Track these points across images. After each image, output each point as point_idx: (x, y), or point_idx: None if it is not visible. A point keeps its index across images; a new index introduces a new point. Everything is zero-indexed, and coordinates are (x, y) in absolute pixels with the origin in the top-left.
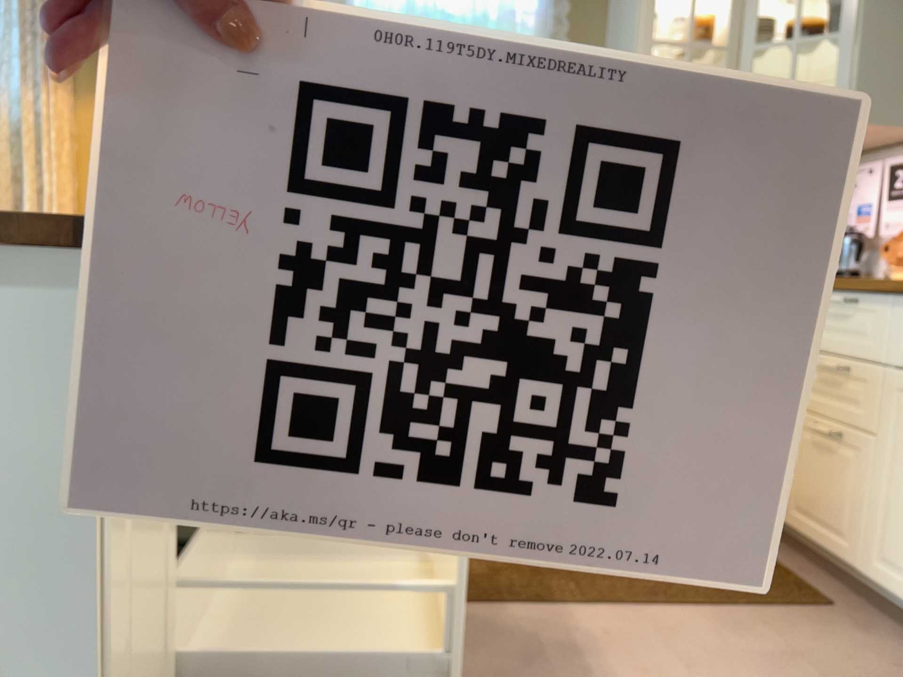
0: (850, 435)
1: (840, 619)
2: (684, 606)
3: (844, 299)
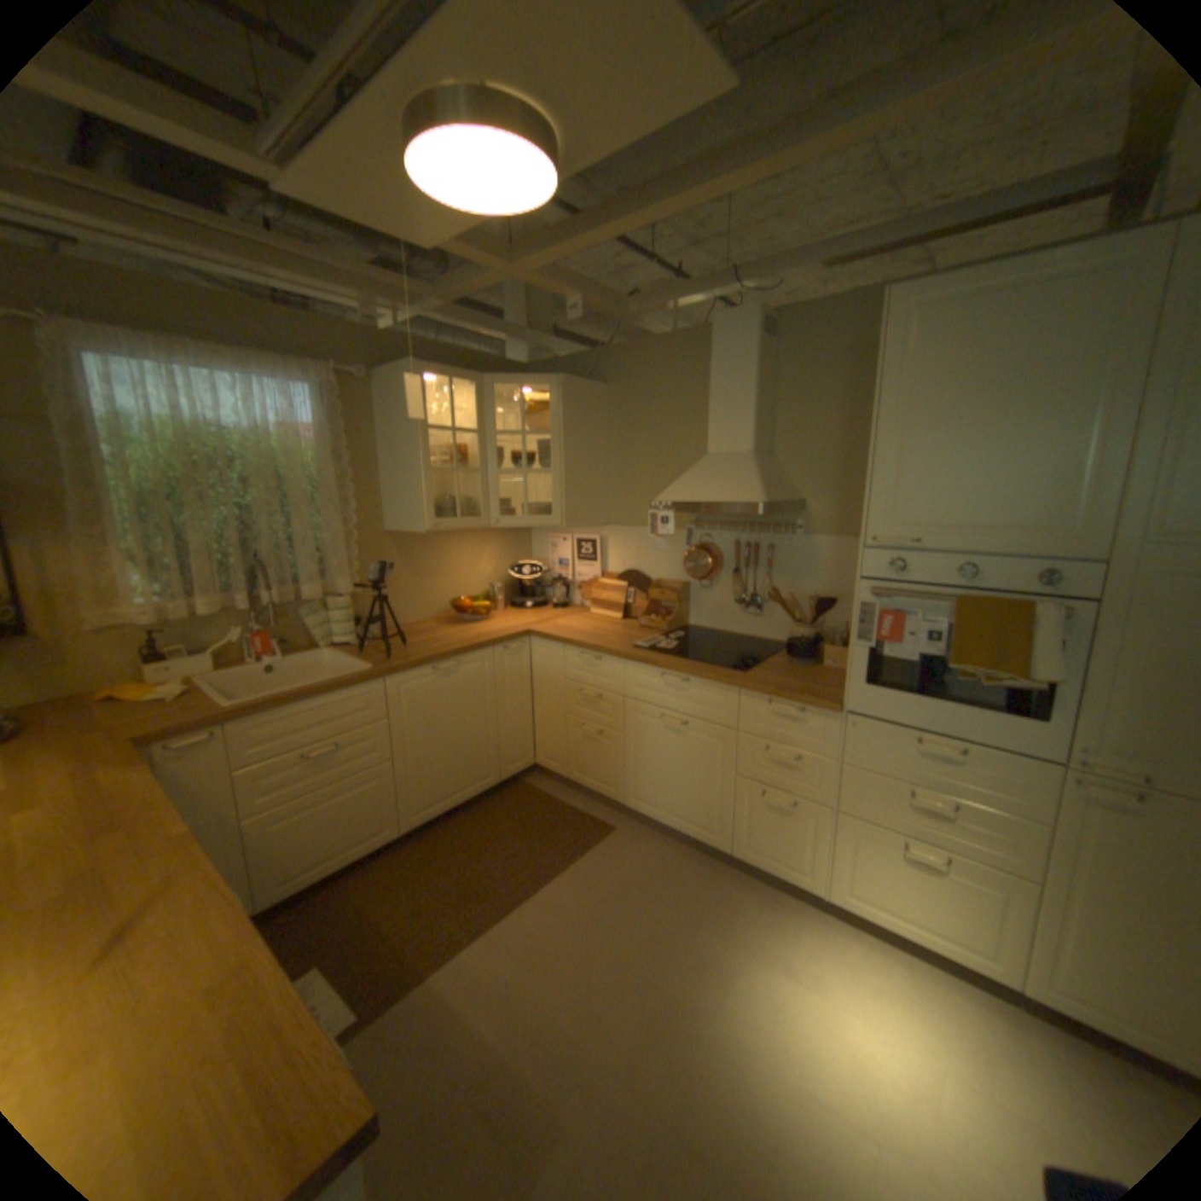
0: (604, 731)
1: (620, 836)
2: (553, 879)
3: (592, 658)
